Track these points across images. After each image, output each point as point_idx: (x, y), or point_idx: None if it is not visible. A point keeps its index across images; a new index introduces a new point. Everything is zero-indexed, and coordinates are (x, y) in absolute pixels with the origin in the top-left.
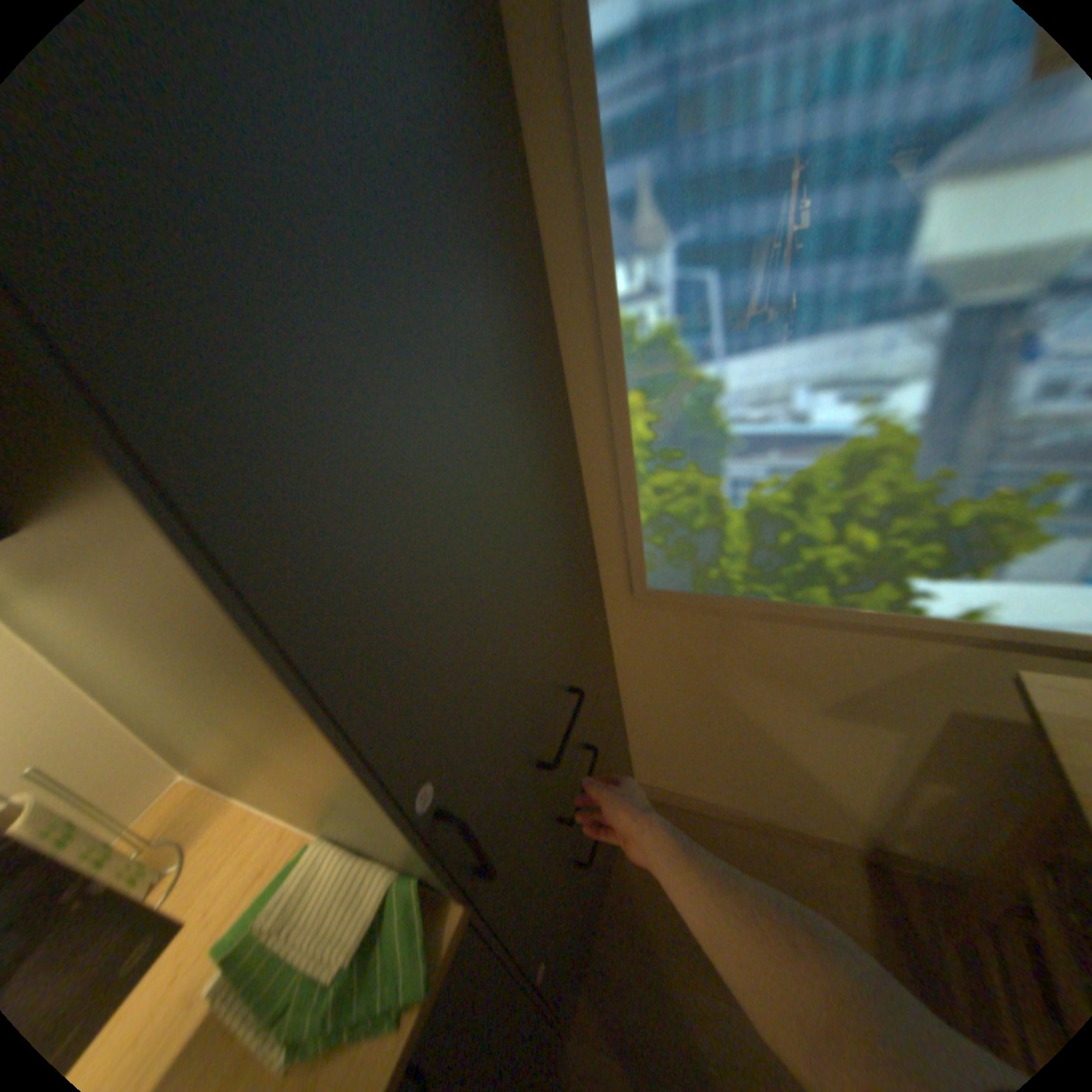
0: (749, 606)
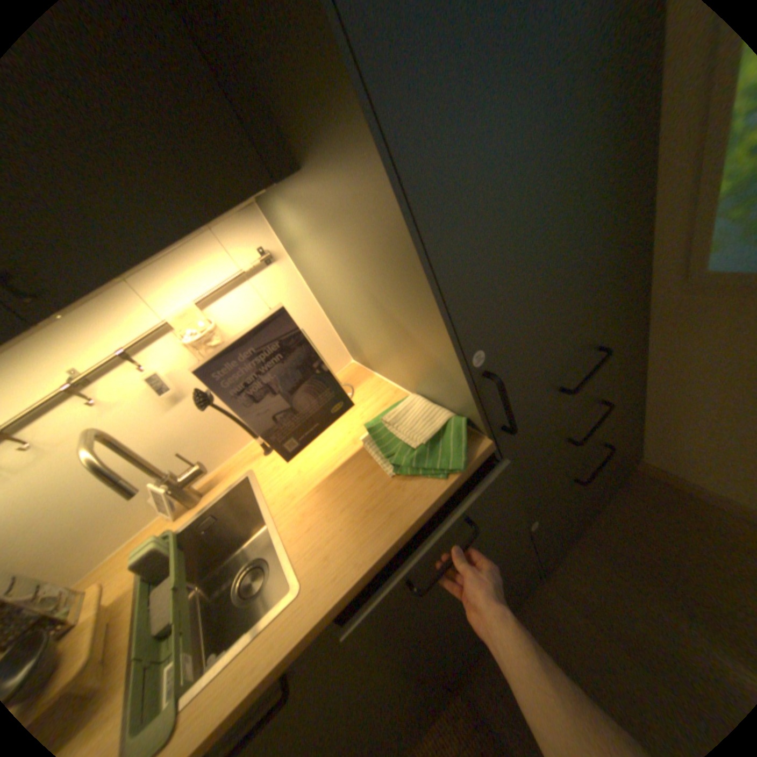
0: None
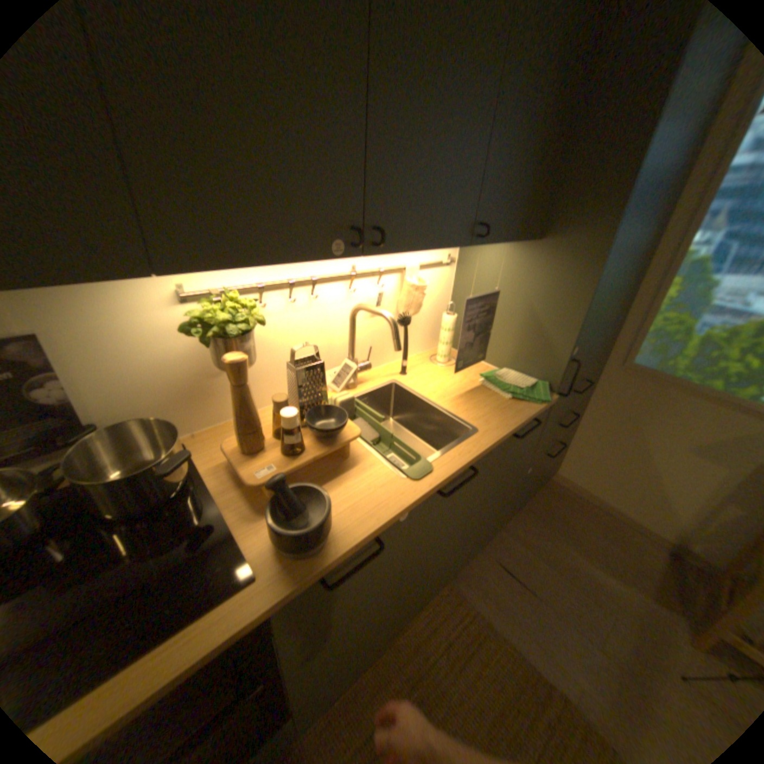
0: (681, 383)
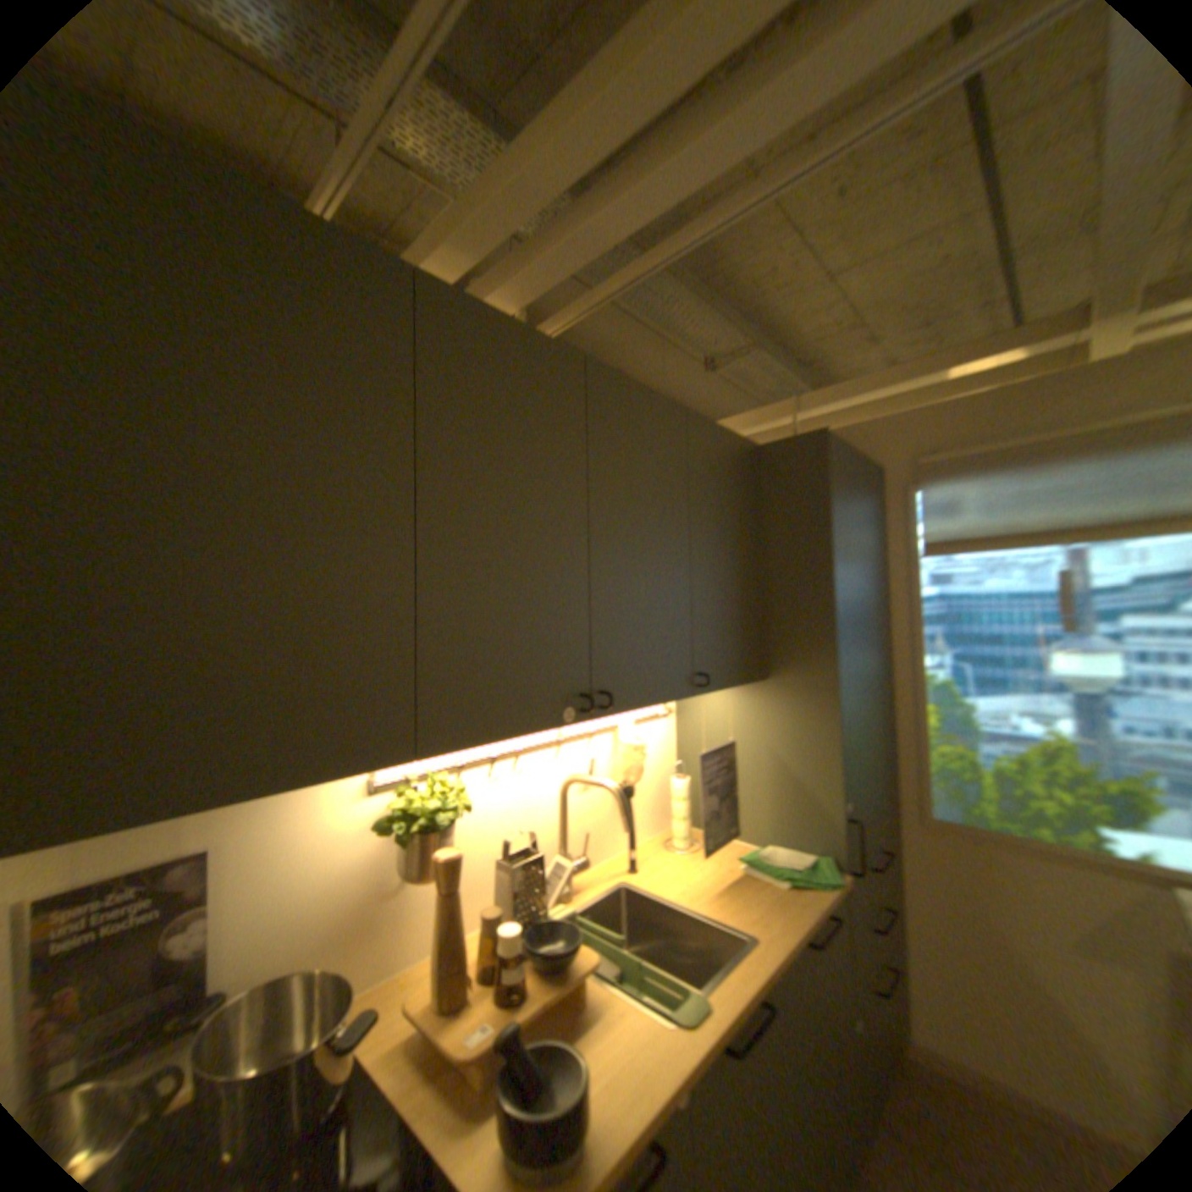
0: (1003, 841)
